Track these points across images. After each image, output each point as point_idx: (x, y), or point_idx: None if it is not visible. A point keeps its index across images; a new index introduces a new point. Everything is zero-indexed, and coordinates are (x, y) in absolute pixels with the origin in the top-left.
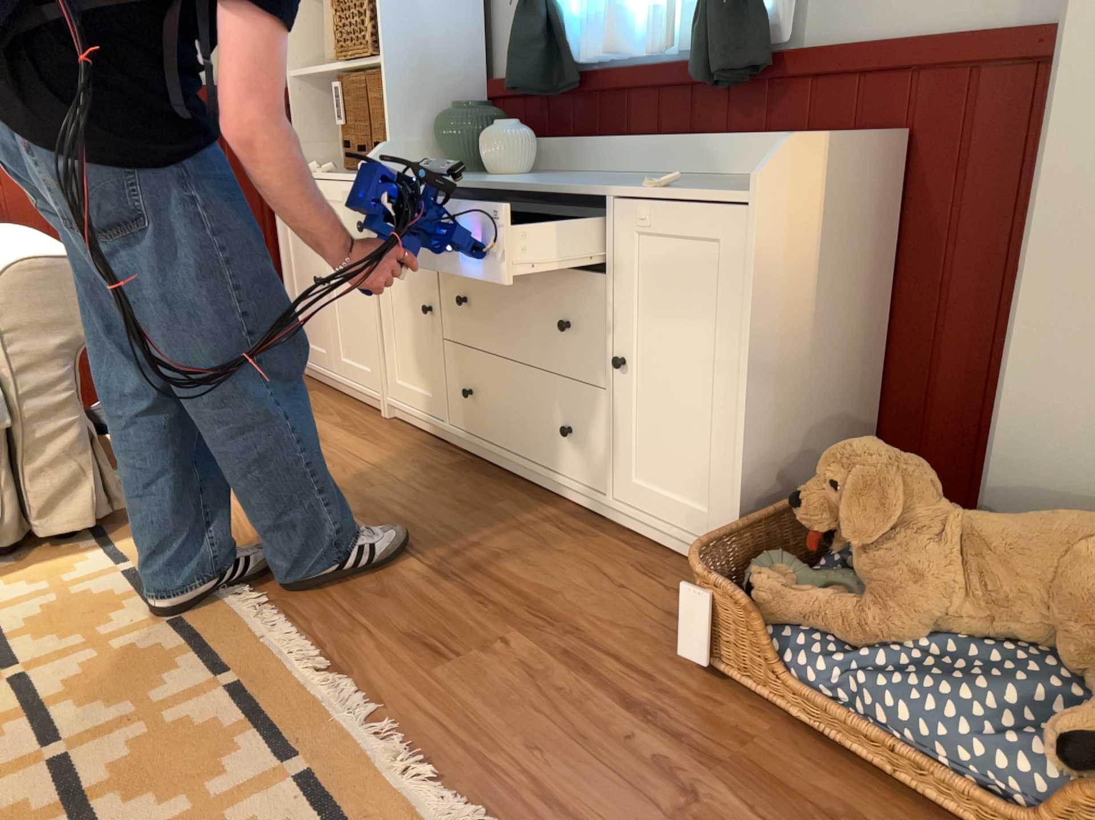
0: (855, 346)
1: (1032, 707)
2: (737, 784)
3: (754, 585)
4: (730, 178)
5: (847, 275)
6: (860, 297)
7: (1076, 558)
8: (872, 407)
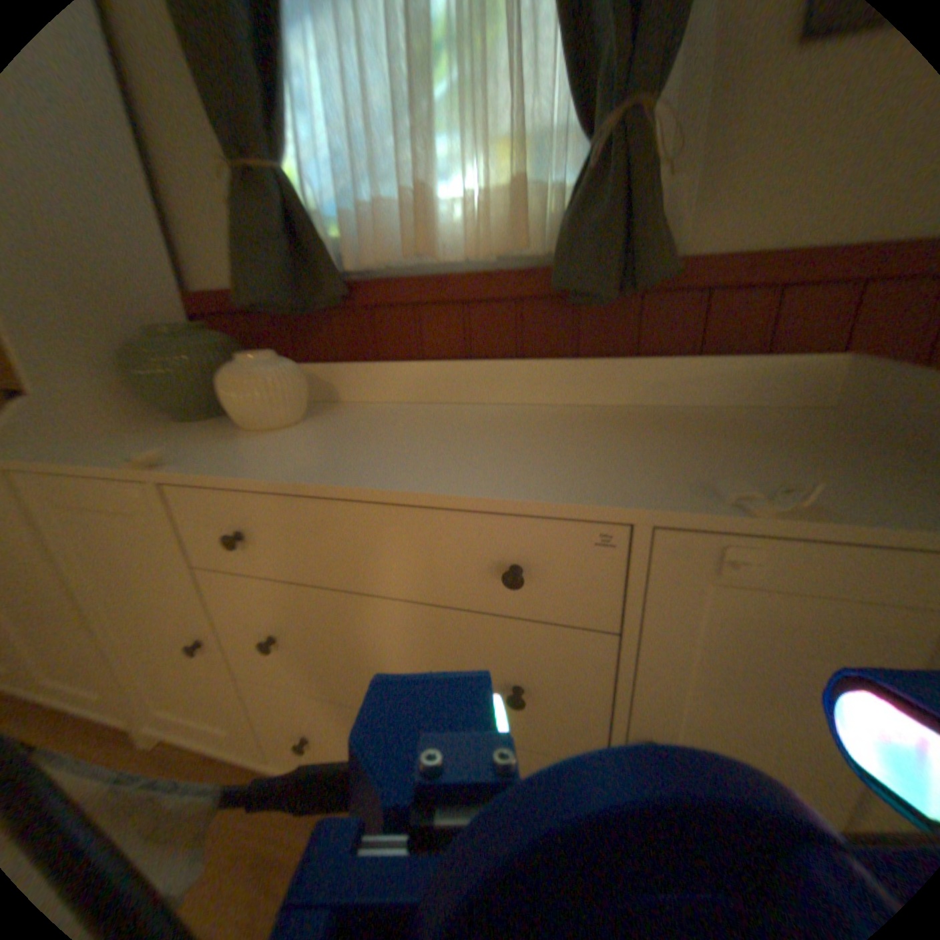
0: None
1: None
2: None
3: None
4: (624, 412)
5: None
6: None
7: None
8: None
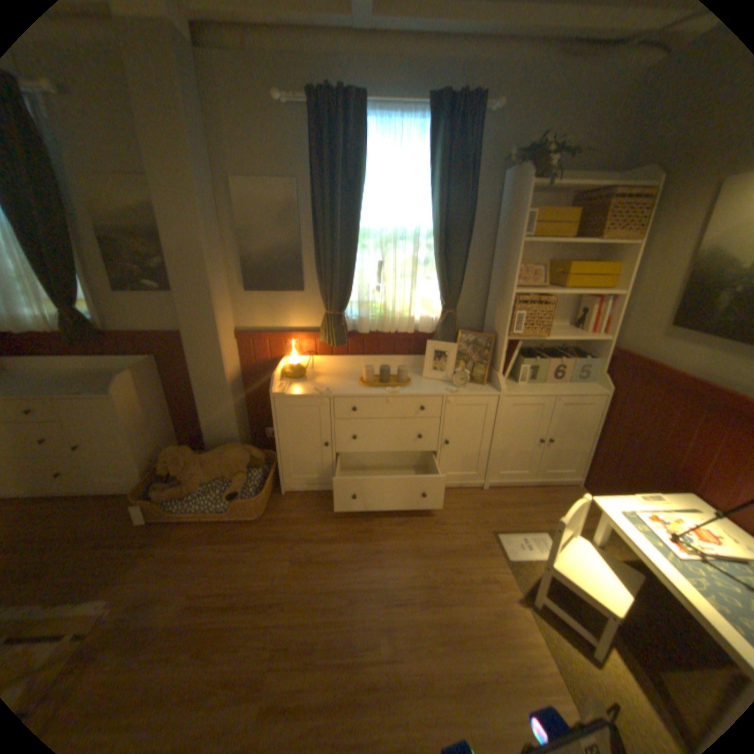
0: (159, 416)
1: (221, 493)
2: (162, 548)
3: (150, 498)
4: (95, 373)
5: (149, 400)
6: (156, 403)
7: (222, 459)
8: (171, 427)
